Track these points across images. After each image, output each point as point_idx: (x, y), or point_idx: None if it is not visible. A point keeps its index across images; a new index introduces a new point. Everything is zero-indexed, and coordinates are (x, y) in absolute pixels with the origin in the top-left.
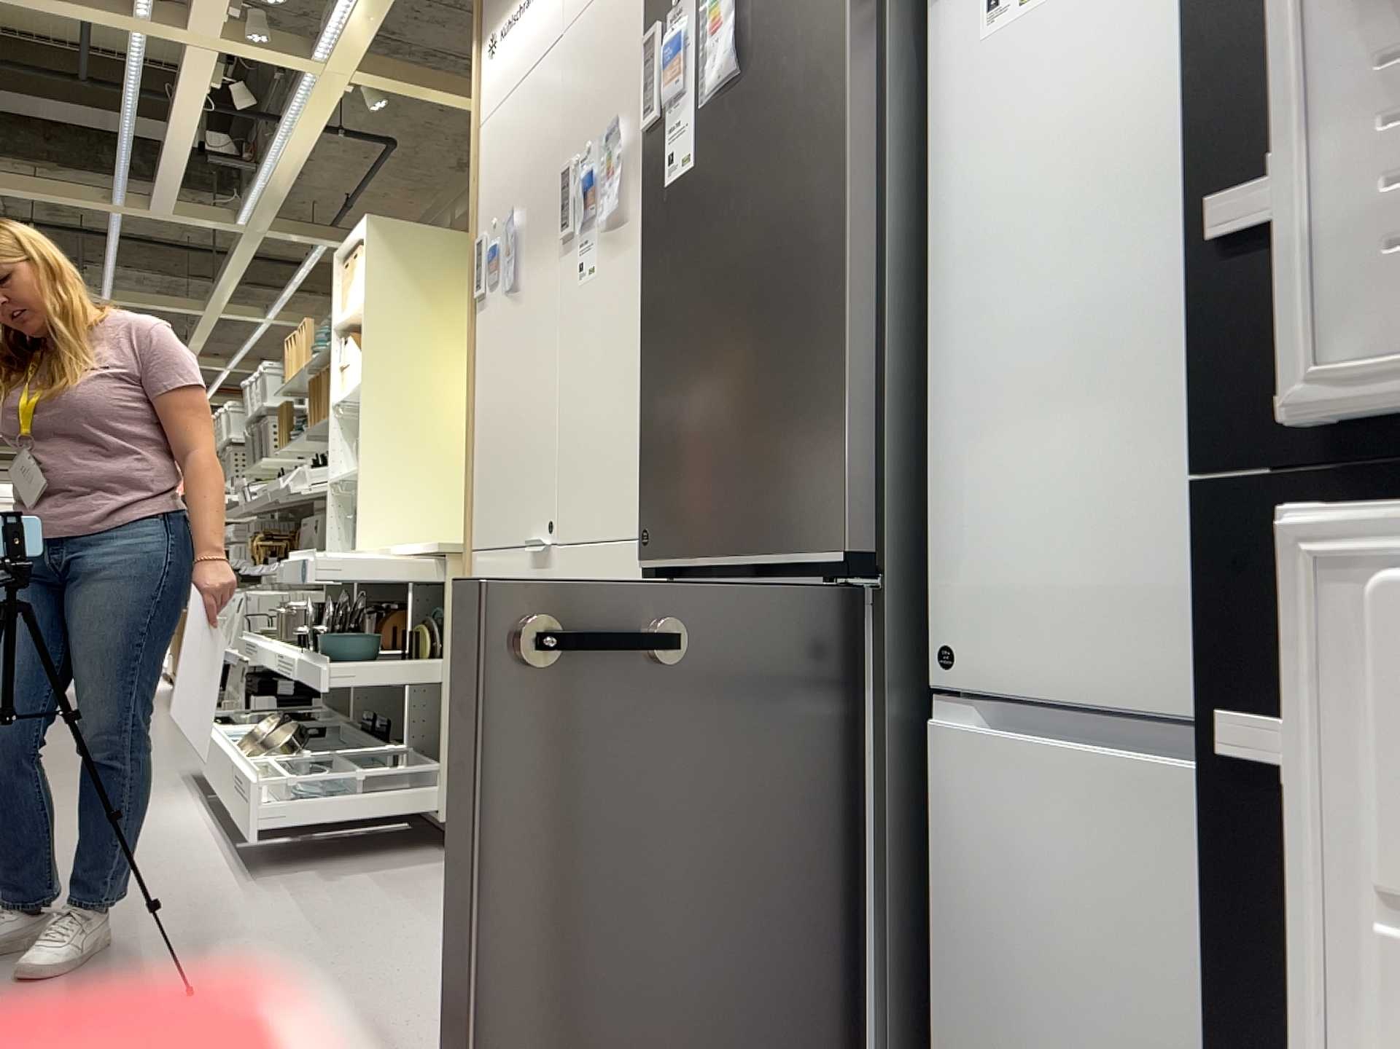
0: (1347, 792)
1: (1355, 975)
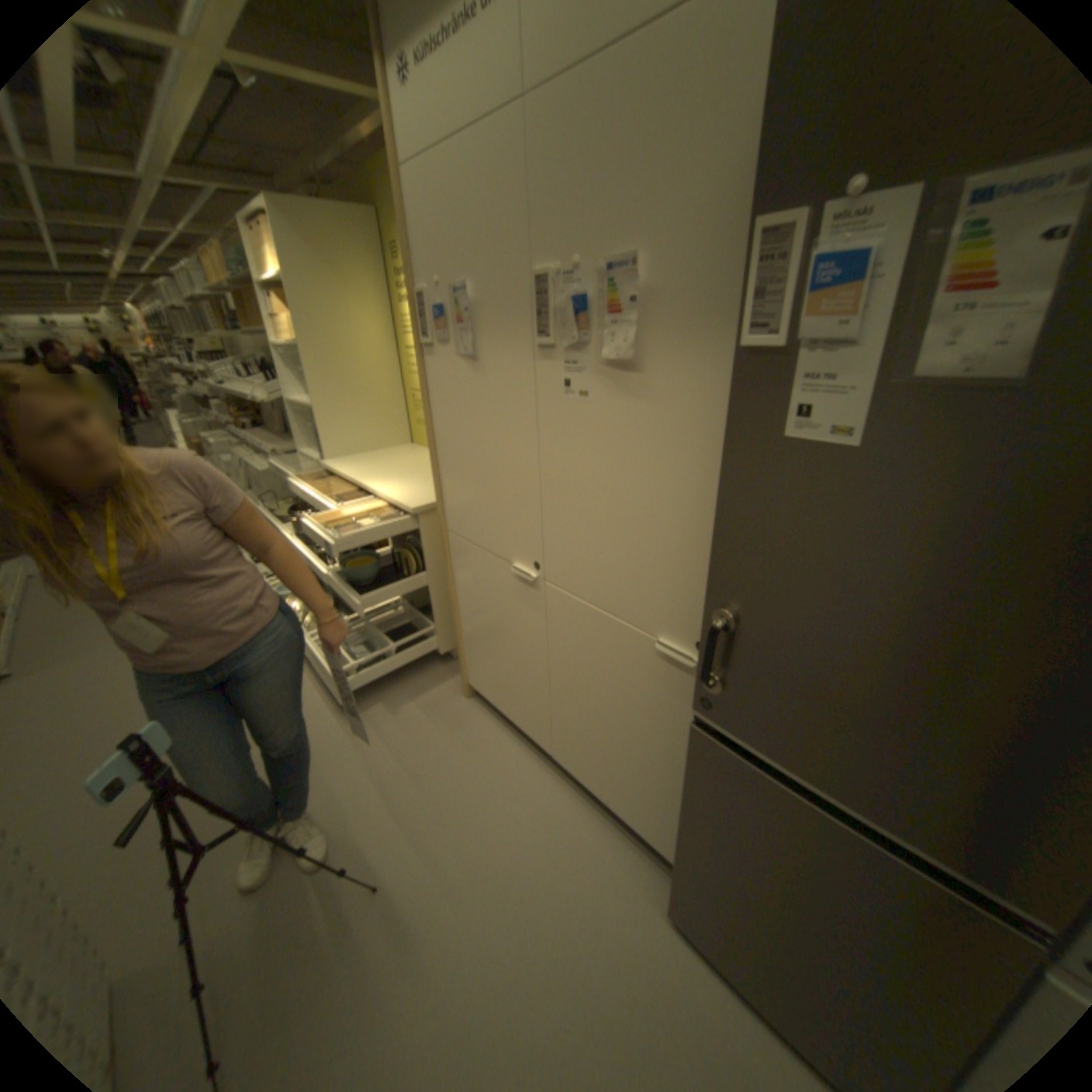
0: None
1: None
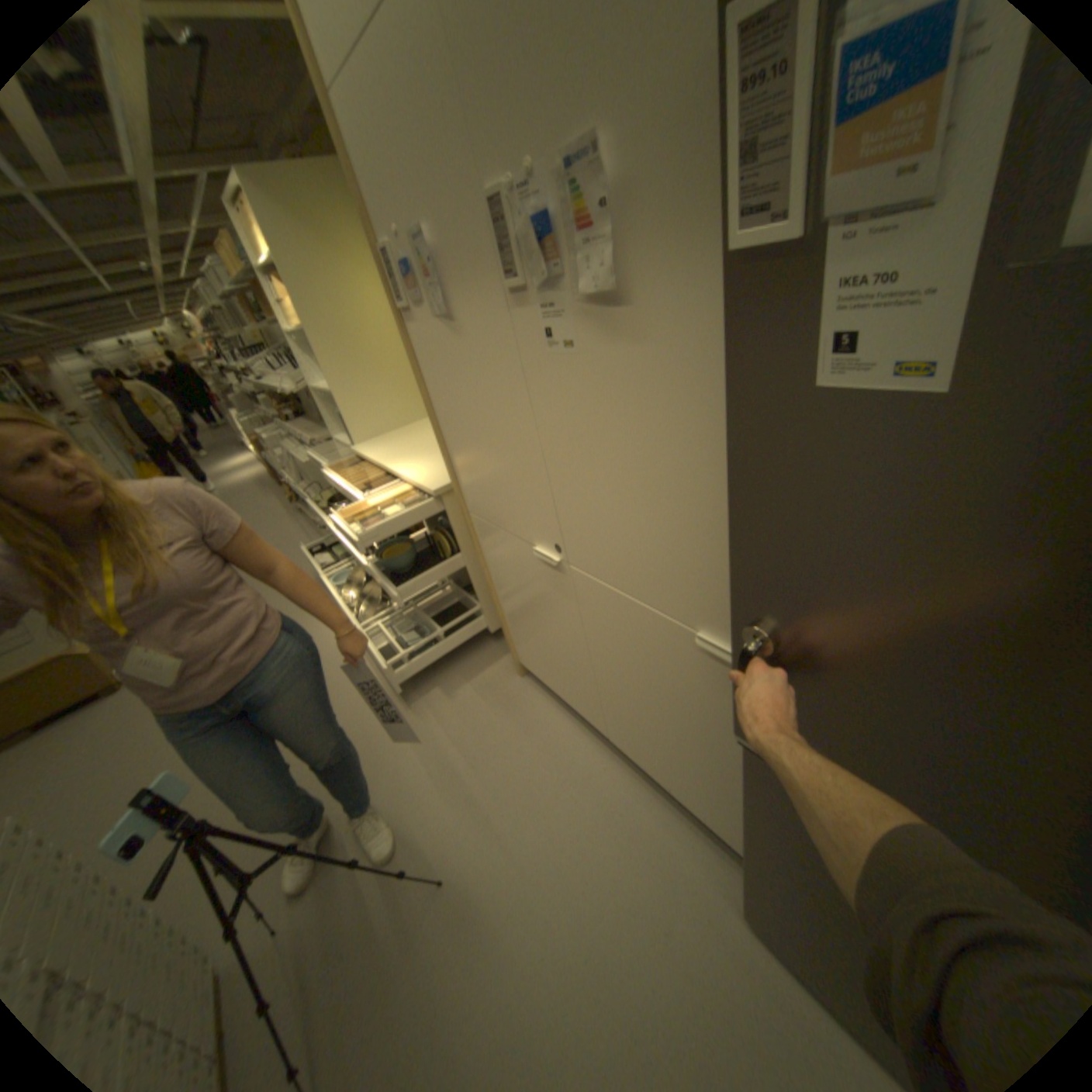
0: None
1: None
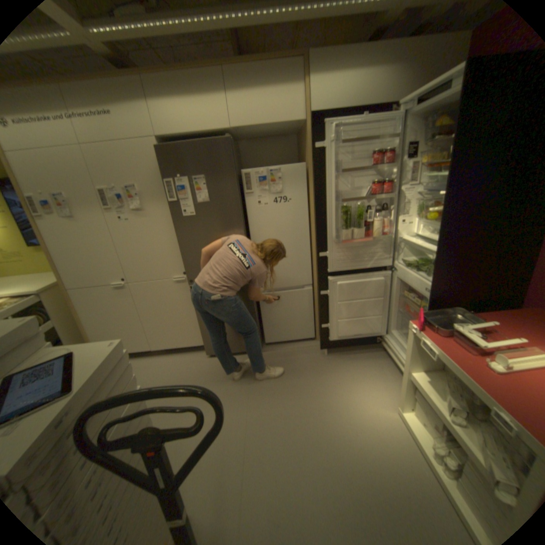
0: (330, 294)
1: (330, 304)
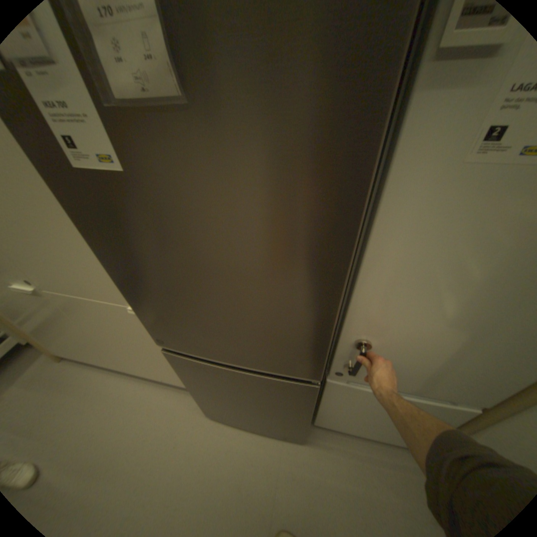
0: None
1: None
